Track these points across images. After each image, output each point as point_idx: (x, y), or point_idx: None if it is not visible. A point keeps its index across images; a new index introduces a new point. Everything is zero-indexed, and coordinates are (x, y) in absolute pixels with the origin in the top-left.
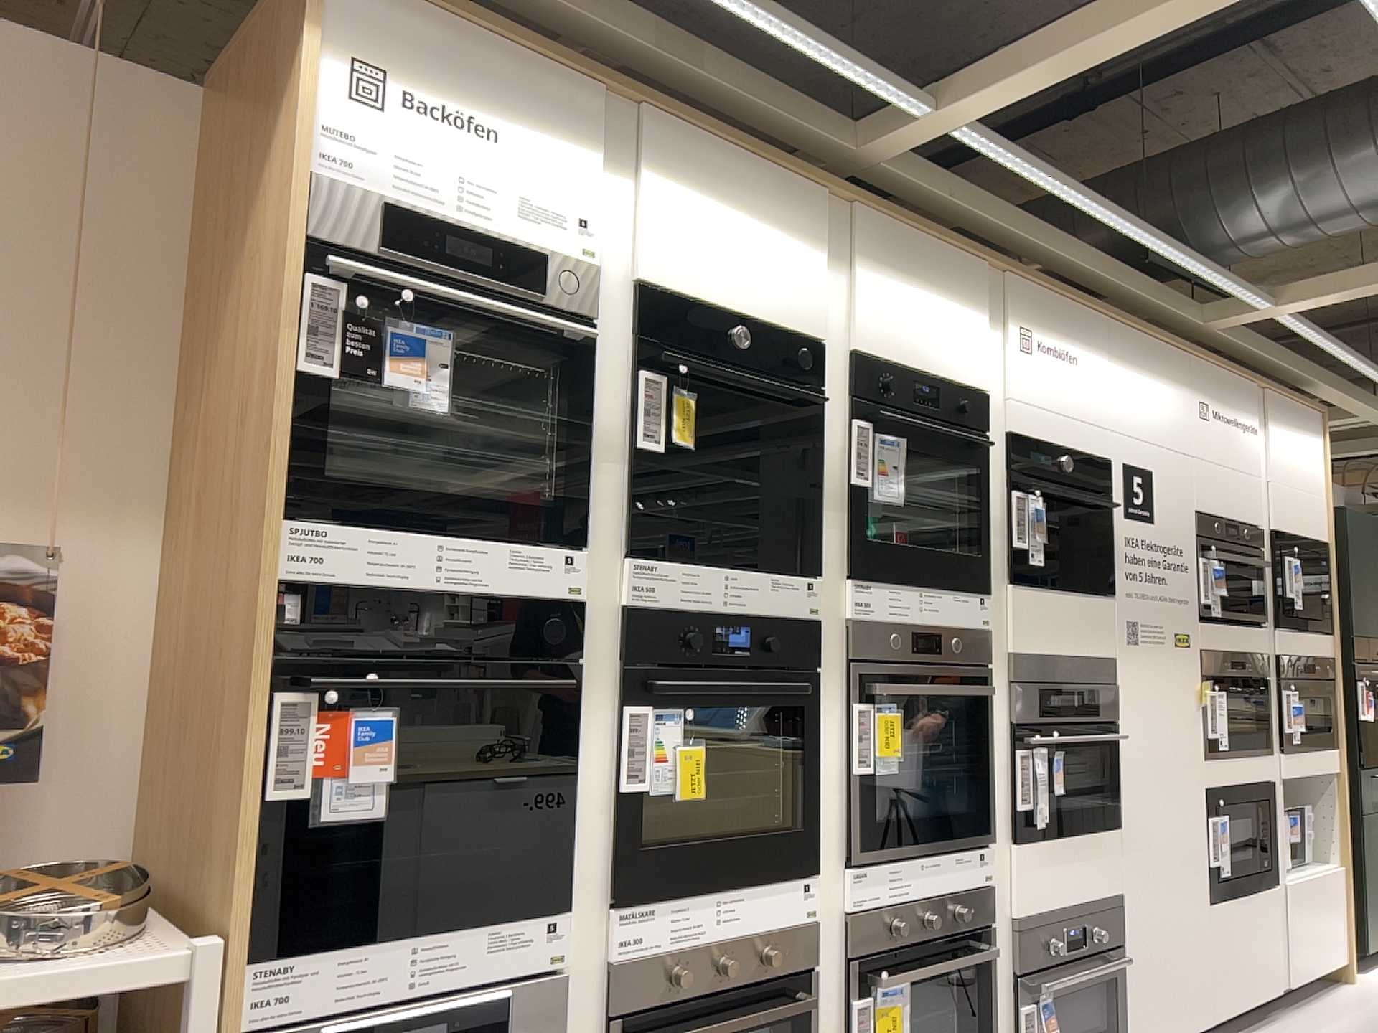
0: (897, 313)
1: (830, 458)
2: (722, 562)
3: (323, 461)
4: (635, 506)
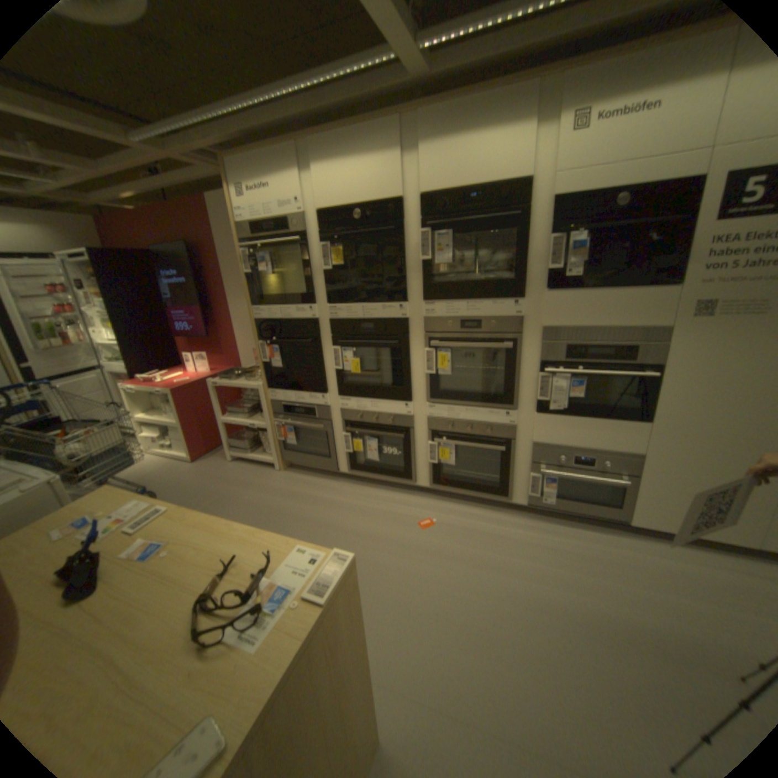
0: (455, 157)
1: (414, 252)
2: (362, 305)
3: (261, 293)
4: (328, 291)
